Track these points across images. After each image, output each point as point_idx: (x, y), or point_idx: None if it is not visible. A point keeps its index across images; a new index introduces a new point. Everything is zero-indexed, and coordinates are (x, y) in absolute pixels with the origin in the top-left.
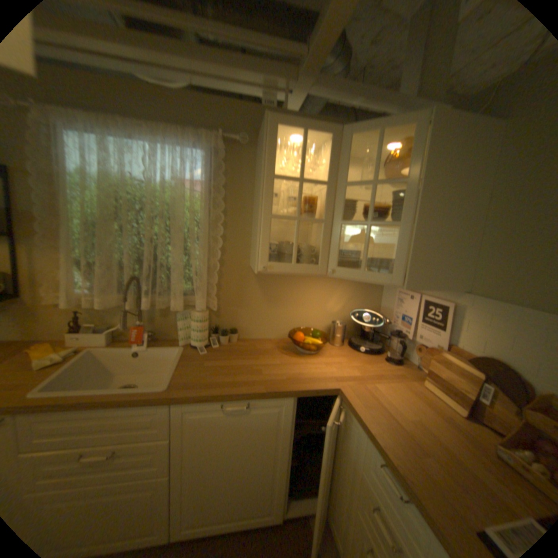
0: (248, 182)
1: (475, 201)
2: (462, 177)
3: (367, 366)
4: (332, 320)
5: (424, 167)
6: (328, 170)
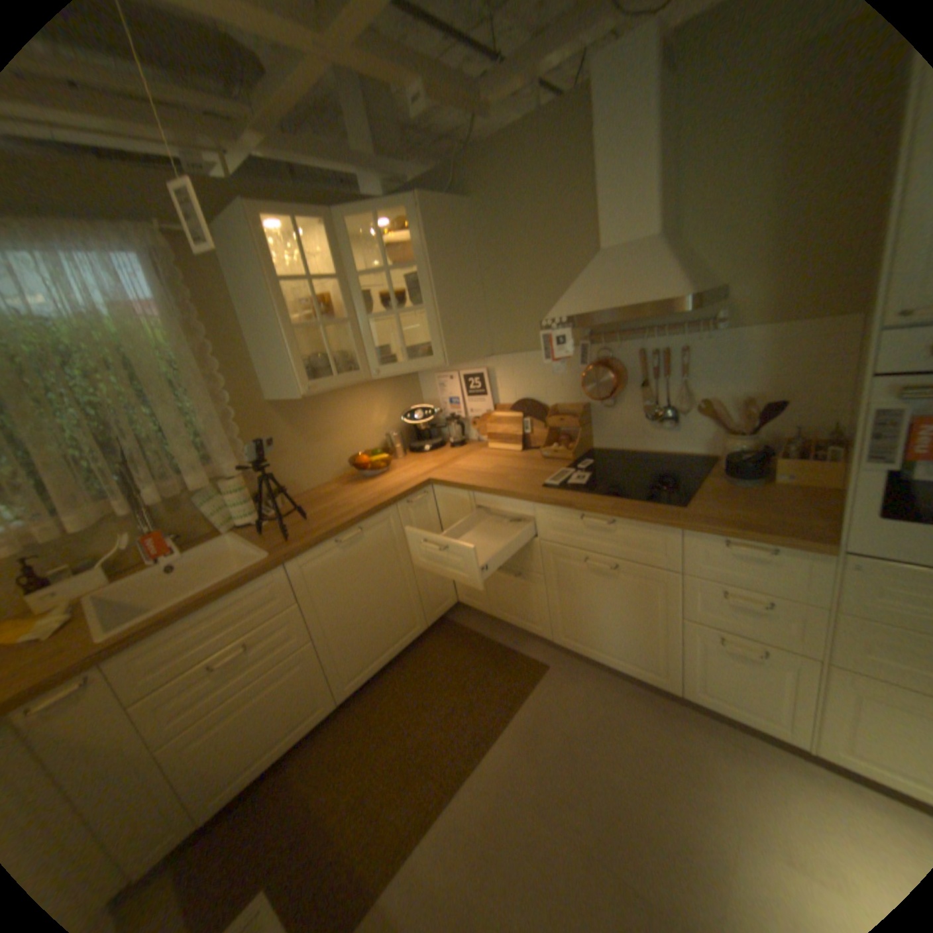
0: (217, 293)
1: (469, 275)
2: (453, 255)
3: (438, 458)
4: (383, 436)
5: (422, 250)
6: (324, 262)
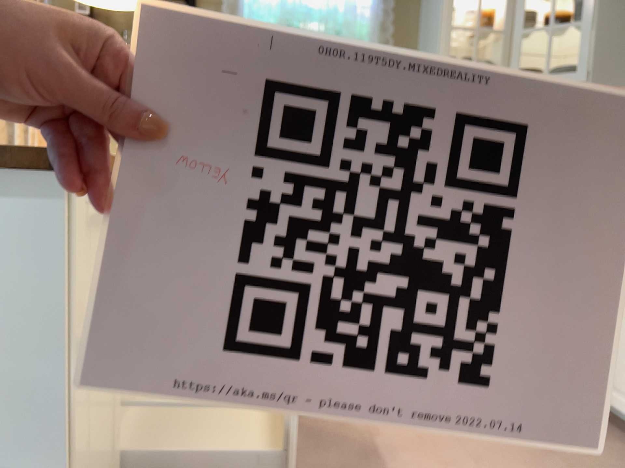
0: (415, 7)
1: None
2: None
3: None
4: None
5: None
6: None
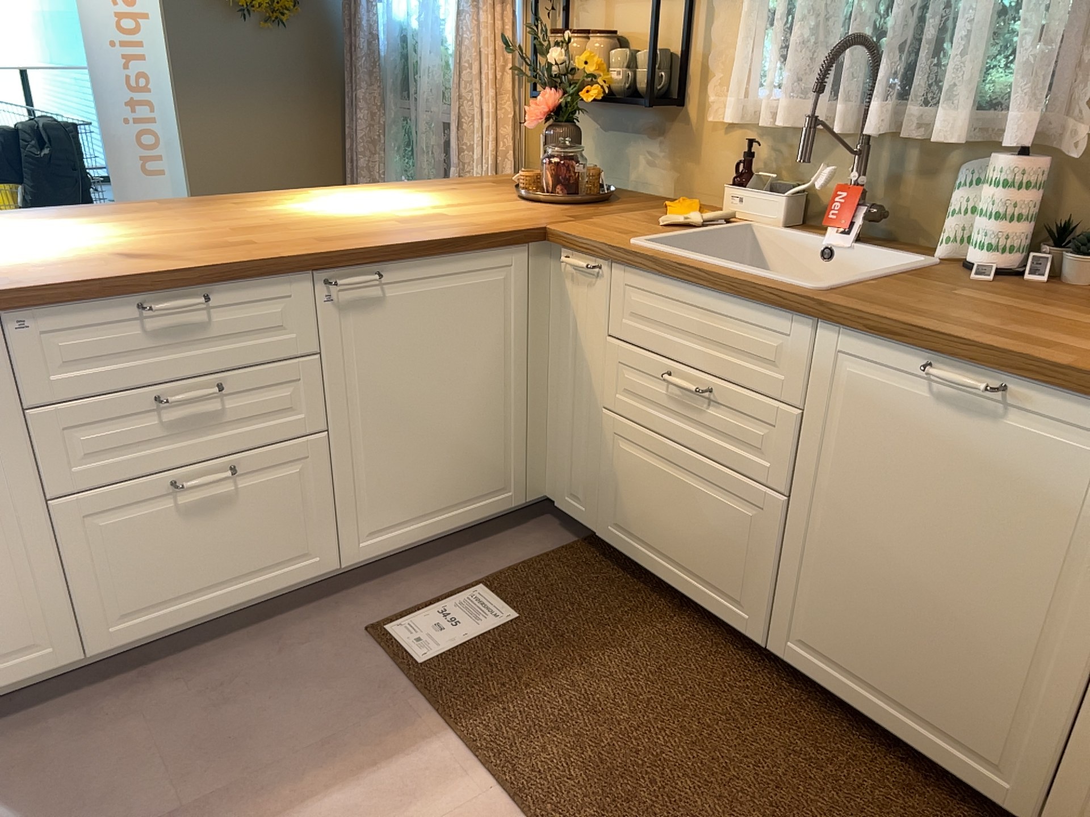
0: None
1: None
2: None
3: None
4: None
5: None
6: None
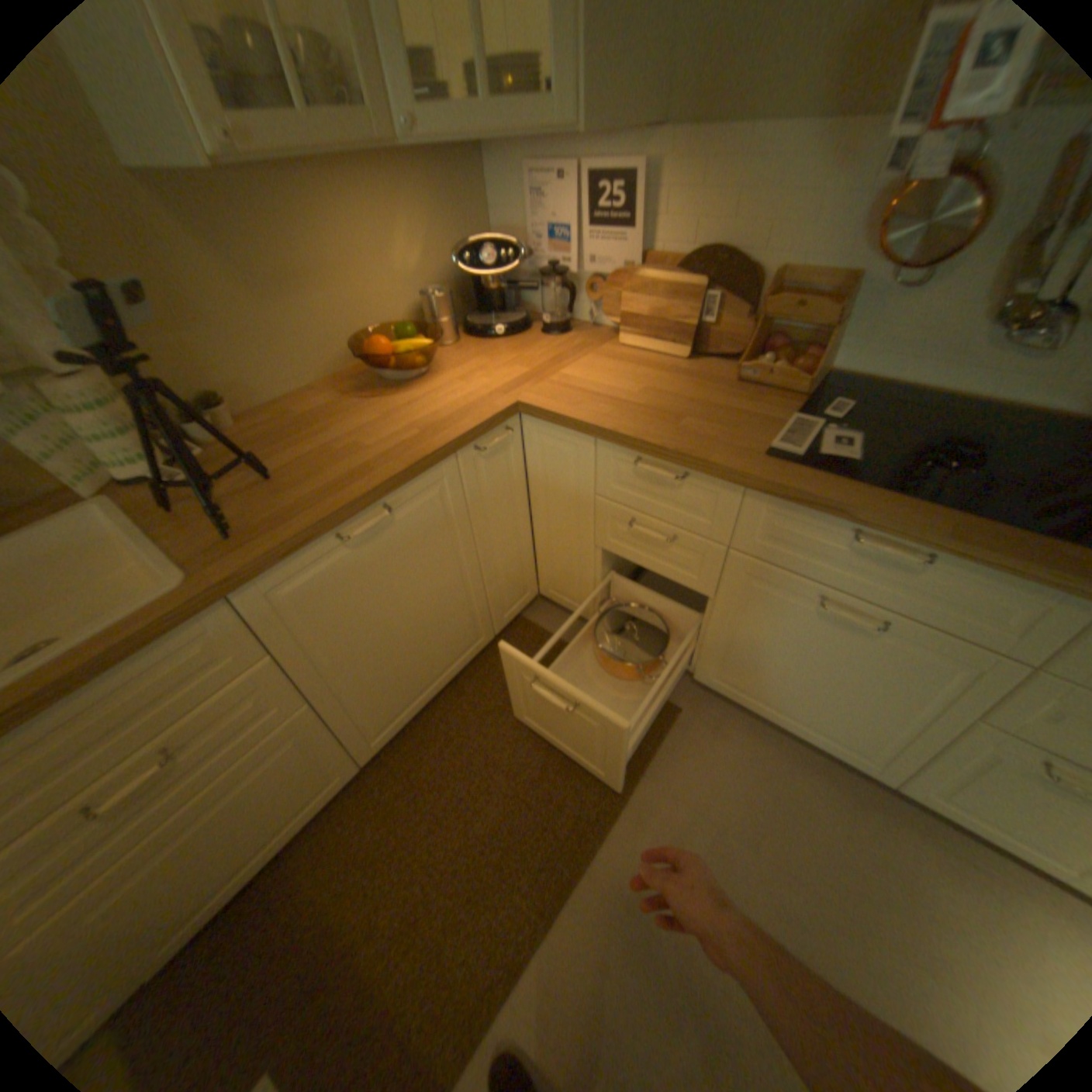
0: None
1: None
2: None
3: (525, 353)
4: (415, 293)
5: None
6: None
